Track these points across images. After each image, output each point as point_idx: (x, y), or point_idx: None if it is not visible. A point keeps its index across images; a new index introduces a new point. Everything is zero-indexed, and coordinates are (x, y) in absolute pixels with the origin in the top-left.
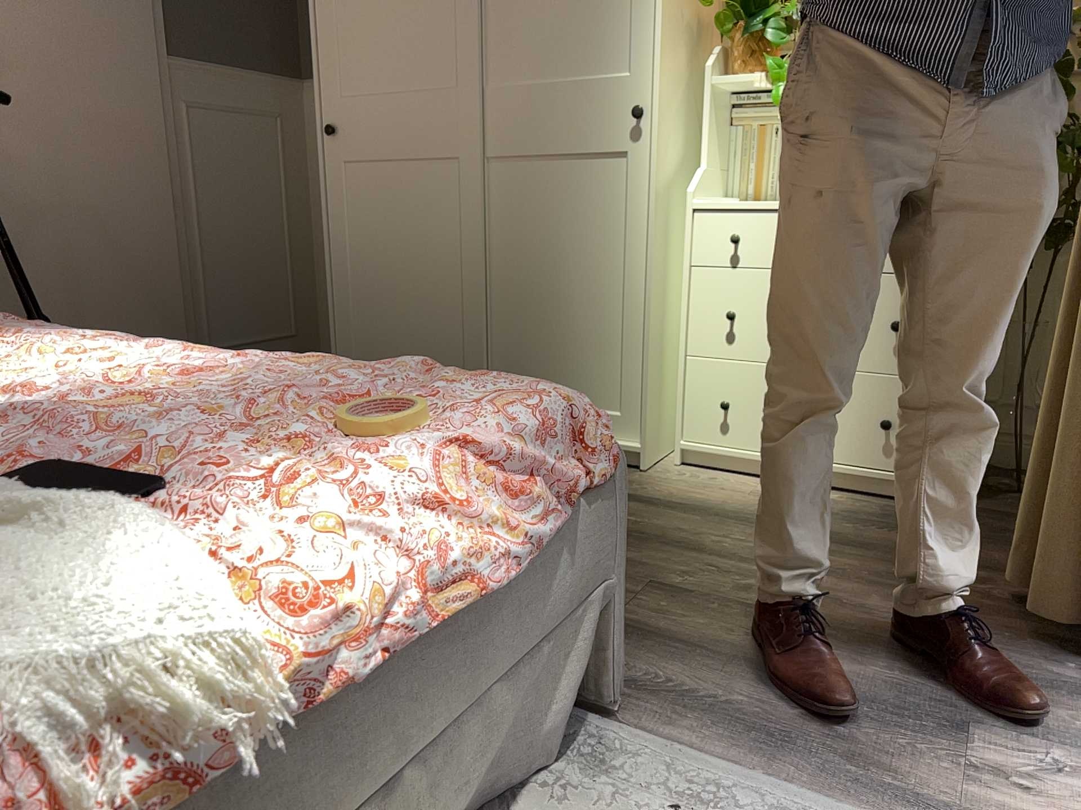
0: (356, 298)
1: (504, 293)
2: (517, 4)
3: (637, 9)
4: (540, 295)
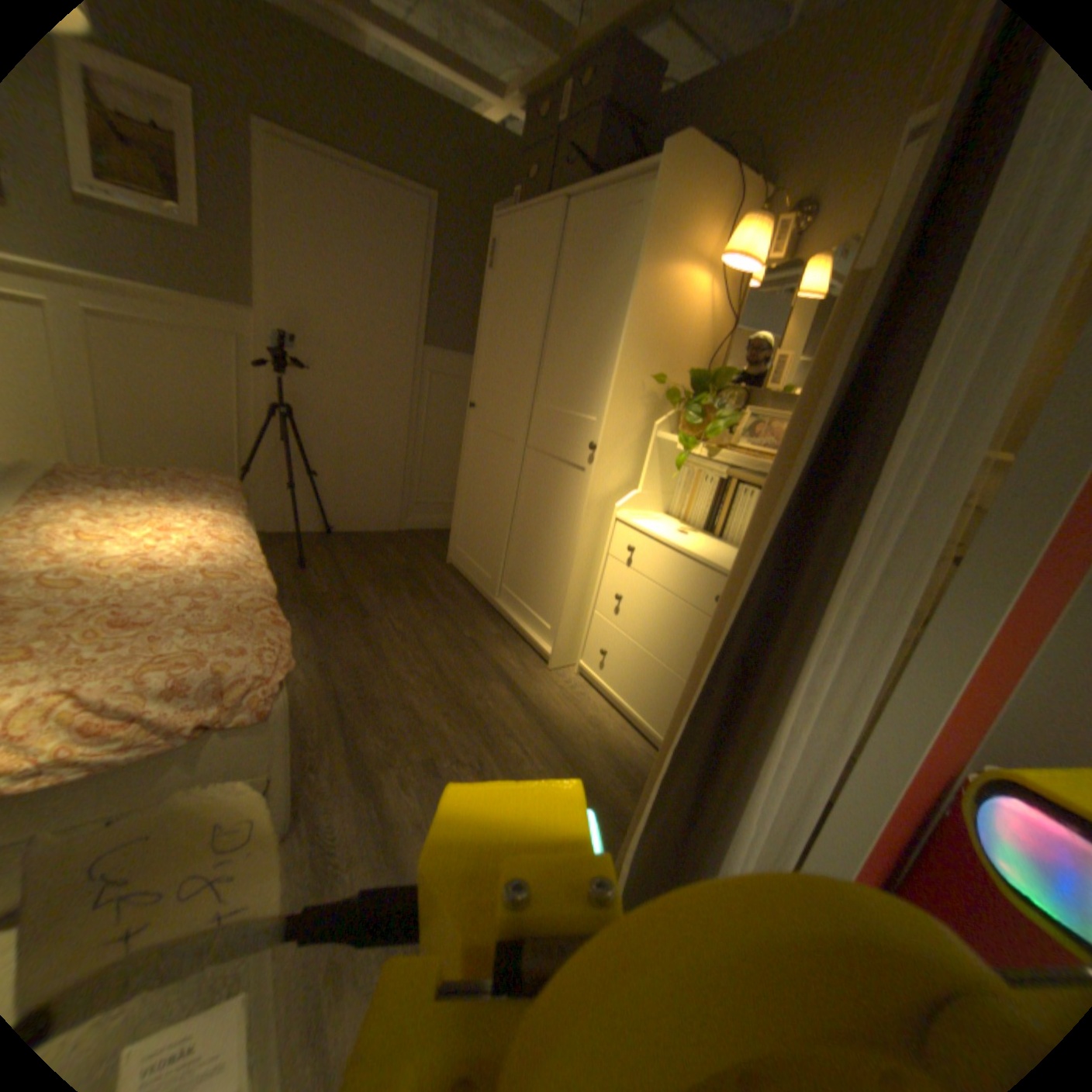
0: (465, 501)
1: (520, 527)
2: (558, 355)
3: (609, 376)
4: (533, 536)
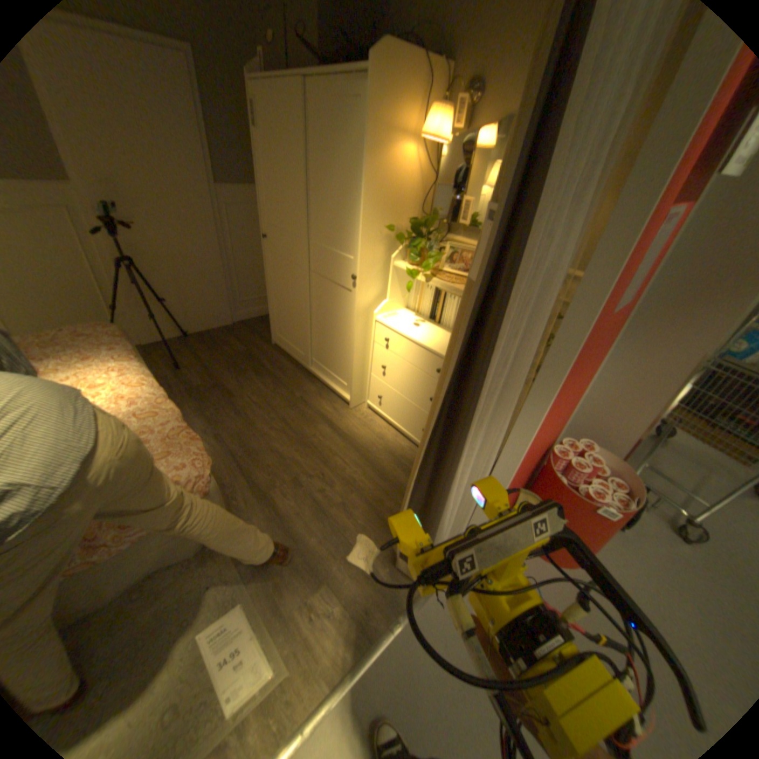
0: (275, 304)
1: (316, 324)
2: (319, 207)
3: (357, 230)
4: (326, 330)
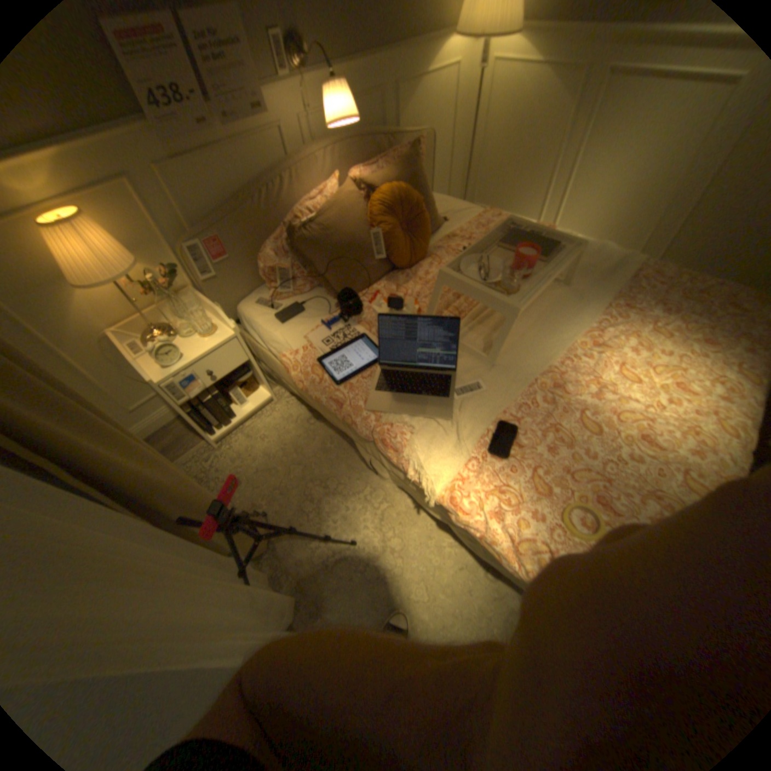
0: None
1: None
2: None
3: None
4: None
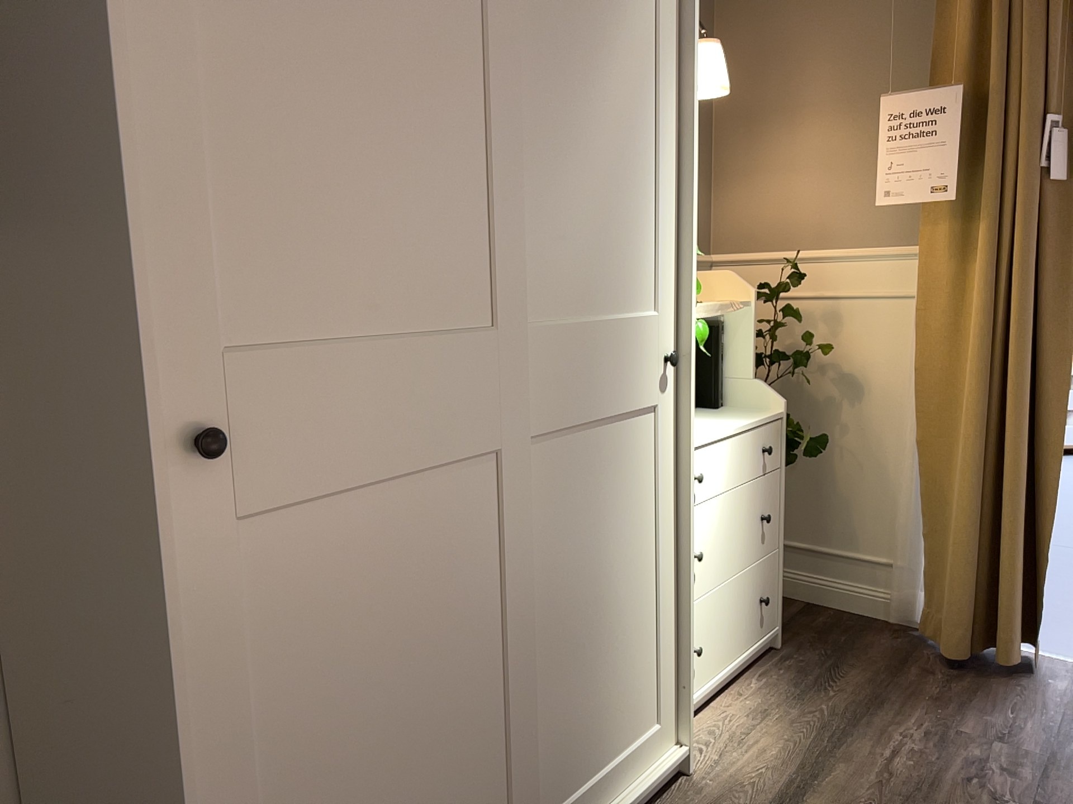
0: None
1: (542, 650)
2: (553, 199)
3: (665, 236)
4: (583, 627)
